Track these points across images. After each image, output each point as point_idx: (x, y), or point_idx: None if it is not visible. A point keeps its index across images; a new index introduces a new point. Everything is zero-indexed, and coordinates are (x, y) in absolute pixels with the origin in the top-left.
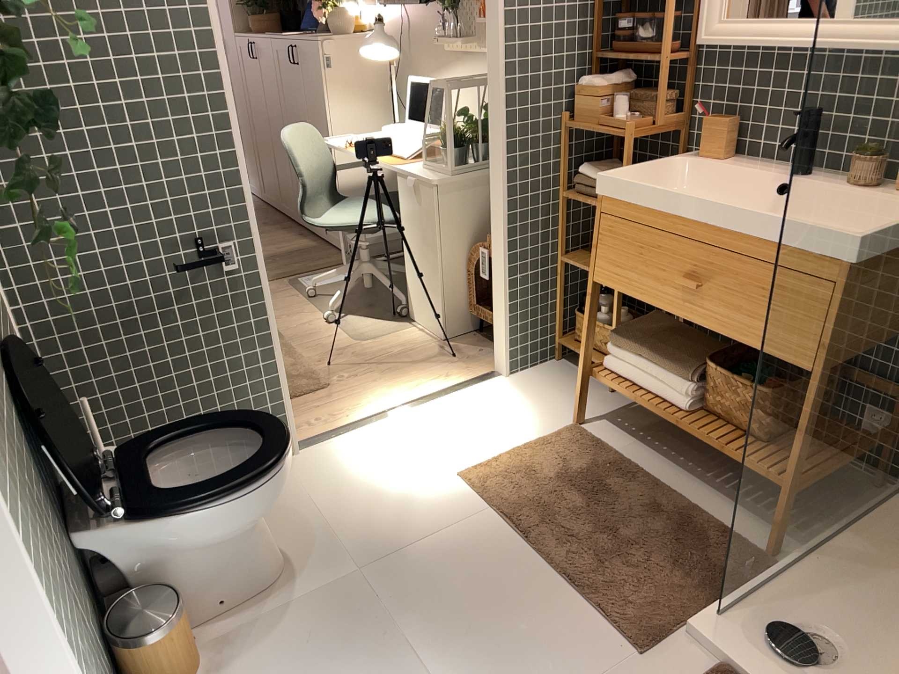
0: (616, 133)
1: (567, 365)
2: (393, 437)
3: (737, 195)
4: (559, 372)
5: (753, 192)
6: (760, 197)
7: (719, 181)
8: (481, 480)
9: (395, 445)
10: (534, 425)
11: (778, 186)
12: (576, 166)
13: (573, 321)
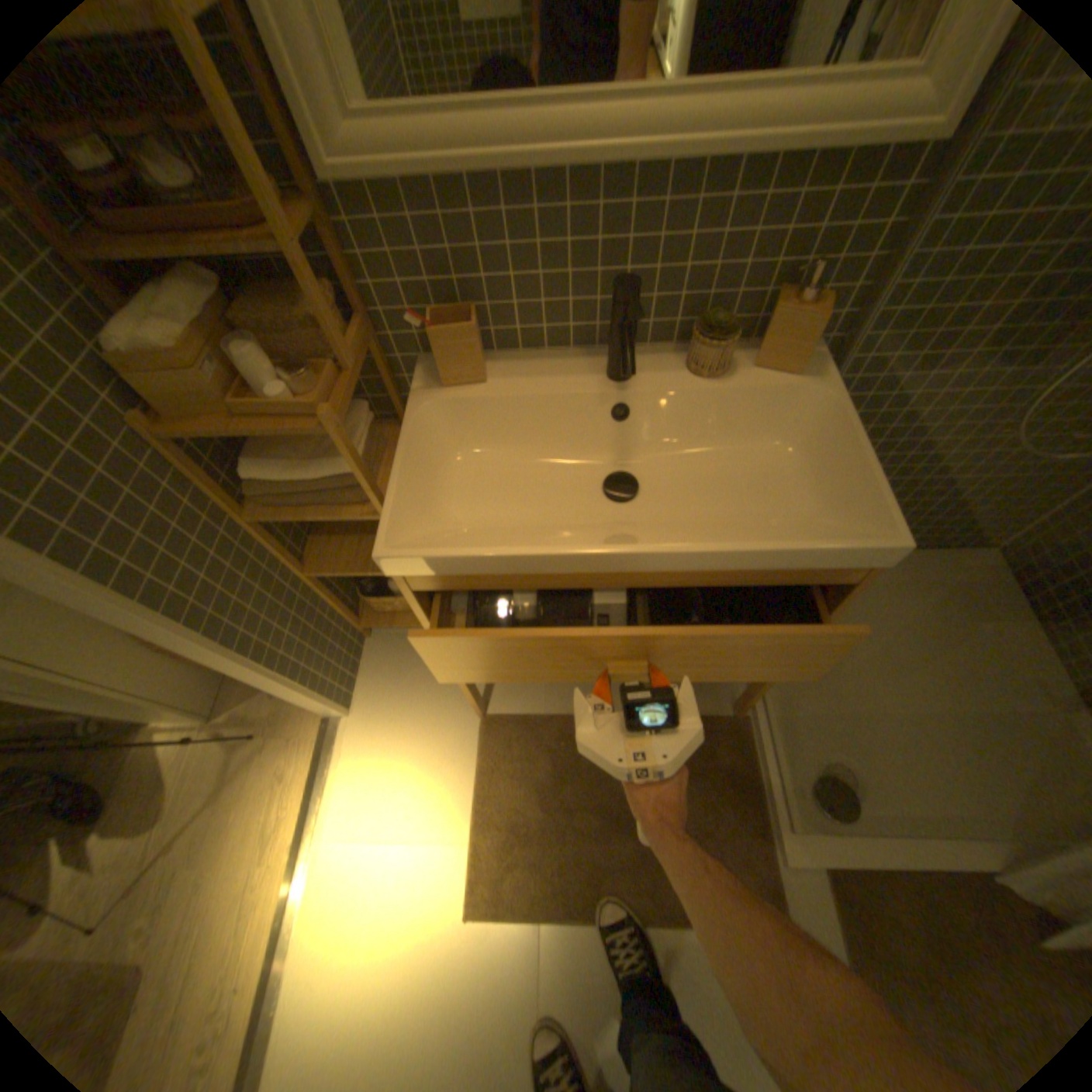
0: (298, 423)
1: (385, 636)
2: (337, 956)
3: (548, 429)
4: (389, 655)
5: (564, 415)
6: (582, 421)
7: (508, 417)
8: (490, 901)
9: (353, 967)
10: (451, 760)
11: (606, 403)
12: (222, 463)
13: (352, 595)
